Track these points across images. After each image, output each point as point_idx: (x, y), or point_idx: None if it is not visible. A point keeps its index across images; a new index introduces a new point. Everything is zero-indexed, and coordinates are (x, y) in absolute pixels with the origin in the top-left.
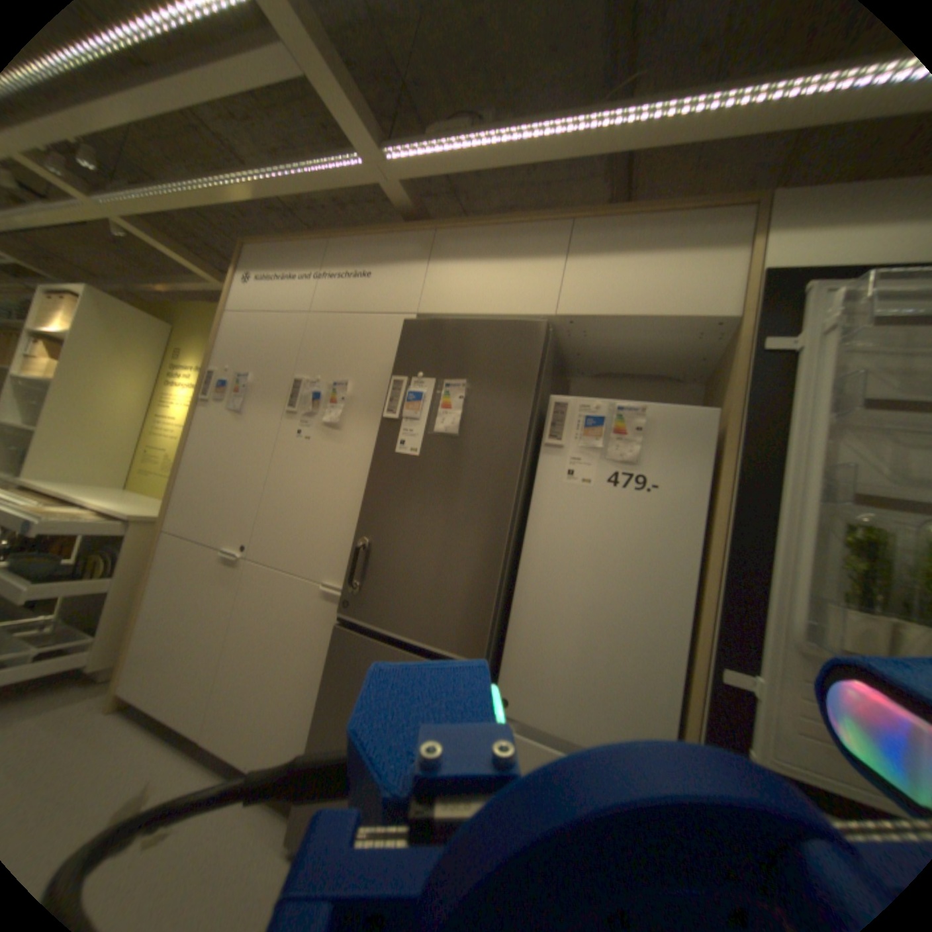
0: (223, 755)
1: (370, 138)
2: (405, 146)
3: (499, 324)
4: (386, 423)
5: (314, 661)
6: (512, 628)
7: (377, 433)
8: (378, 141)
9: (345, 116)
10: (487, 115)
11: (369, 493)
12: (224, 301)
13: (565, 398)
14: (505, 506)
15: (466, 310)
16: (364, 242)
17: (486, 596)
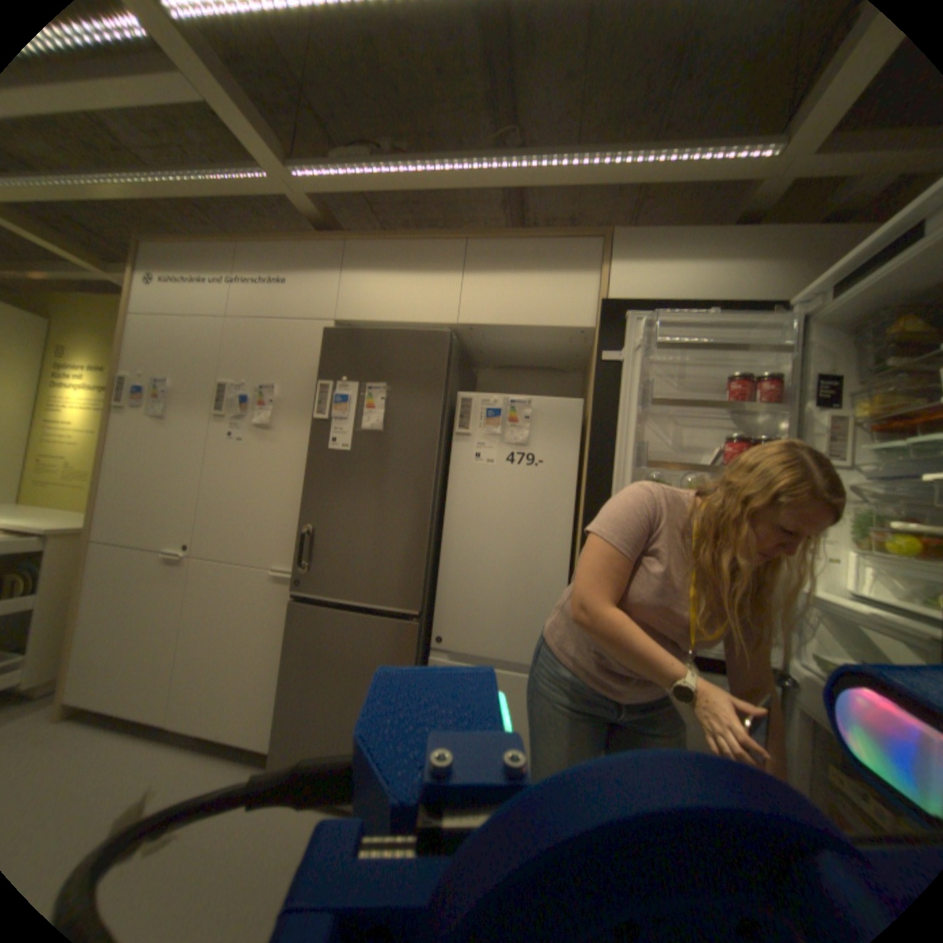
0: (193, 732)
1: (274, 157)
2: (310, 166)
3: (410, 334)
4: (316, 422)
5: (271, 636)
6: (441, 582)
7: (309, 432)
8: (282, 158)
9: (249, 137)
10: (384, 144)
11: (306, 485)
12: (126, 303)
13: (469, 394)
14: (427, 486)
15: (380, 318)
16: (275, 248)
17: (418, 560)
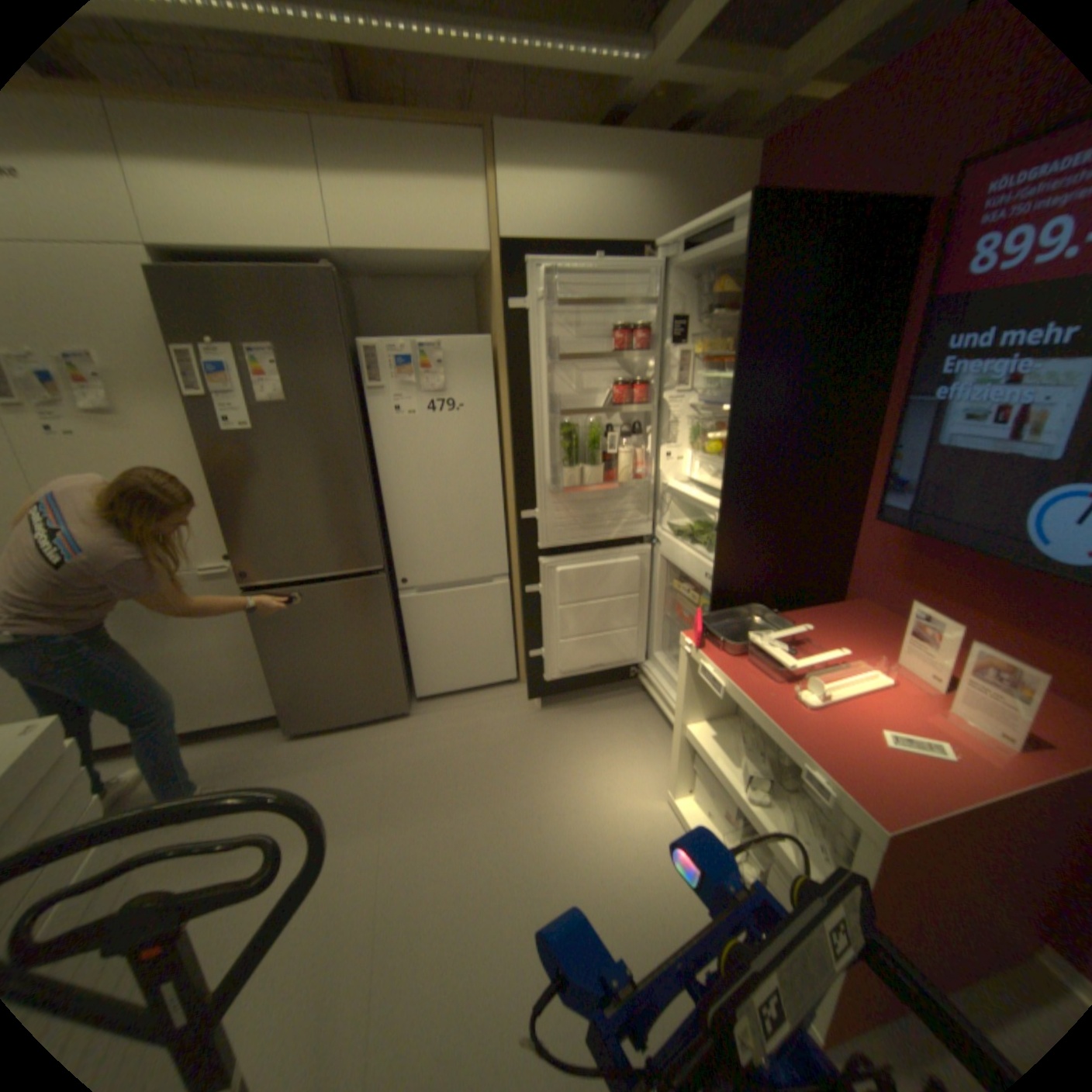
0: (177, 730)
1: None
2: None
3: (281, 273)
4: (181, 394)
5: (228, 628)
6: (393, 535)
7: (176, 408)
8: None
9: None
10: None
11: (202, 473)
12: None
13: (372, 341)
14: (357, 453)
15: (220, 241)
16: None
17: (369, 523)
